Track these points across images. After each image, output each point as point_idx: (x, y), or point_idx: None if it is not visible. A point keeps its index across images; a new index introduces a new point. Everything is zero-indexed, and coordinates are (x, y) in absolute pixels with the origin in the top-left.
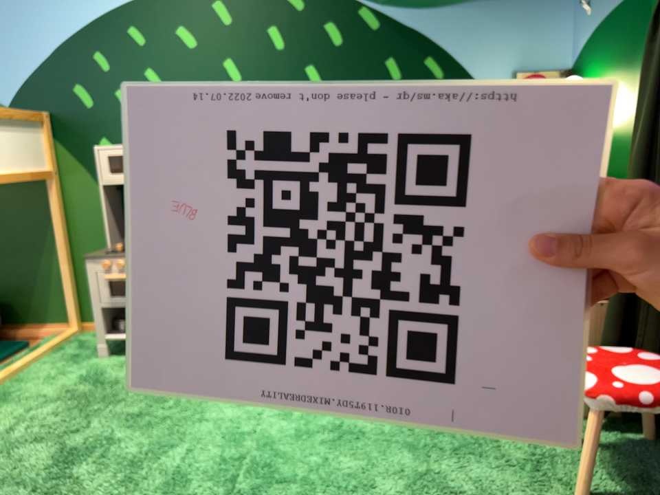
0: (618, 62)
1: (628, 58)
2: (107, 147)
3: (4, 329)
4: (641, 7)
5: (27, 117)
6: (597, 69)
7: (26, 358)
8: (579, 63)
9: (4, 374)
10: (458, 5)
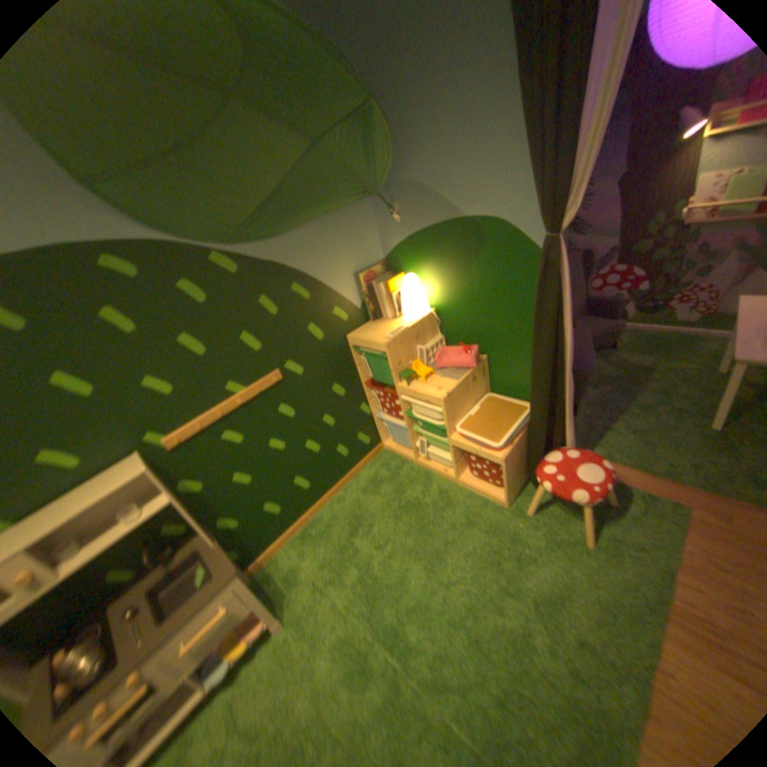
0: (445, 264)
1: (457, 264)
2: None
3: None
4: (466, 232)
5: None
6: (419, 265)
7: None
8: (394, 257)
9: None
10: (300, 230)
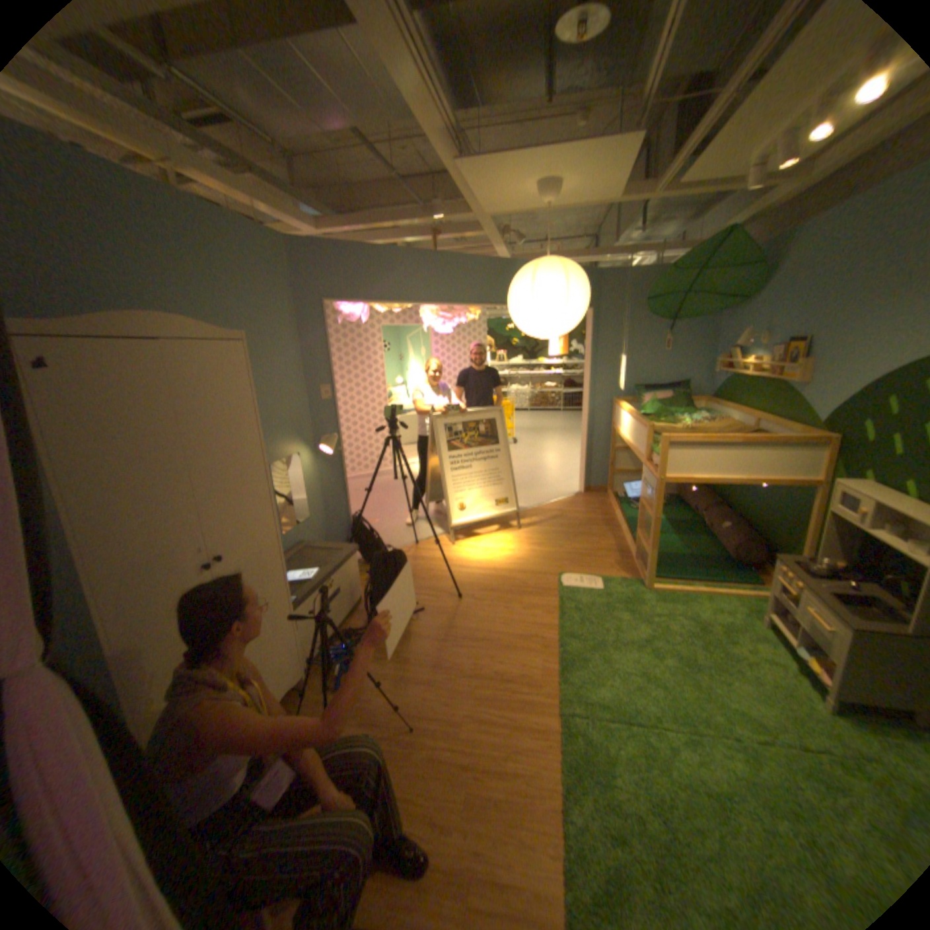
0: None
1: None
2: (845, 485)
3: (771, 567)
4: None
5: (822, 438)
6: None
7: (742, 593)
8: None
9: (716, 592)
10: None
